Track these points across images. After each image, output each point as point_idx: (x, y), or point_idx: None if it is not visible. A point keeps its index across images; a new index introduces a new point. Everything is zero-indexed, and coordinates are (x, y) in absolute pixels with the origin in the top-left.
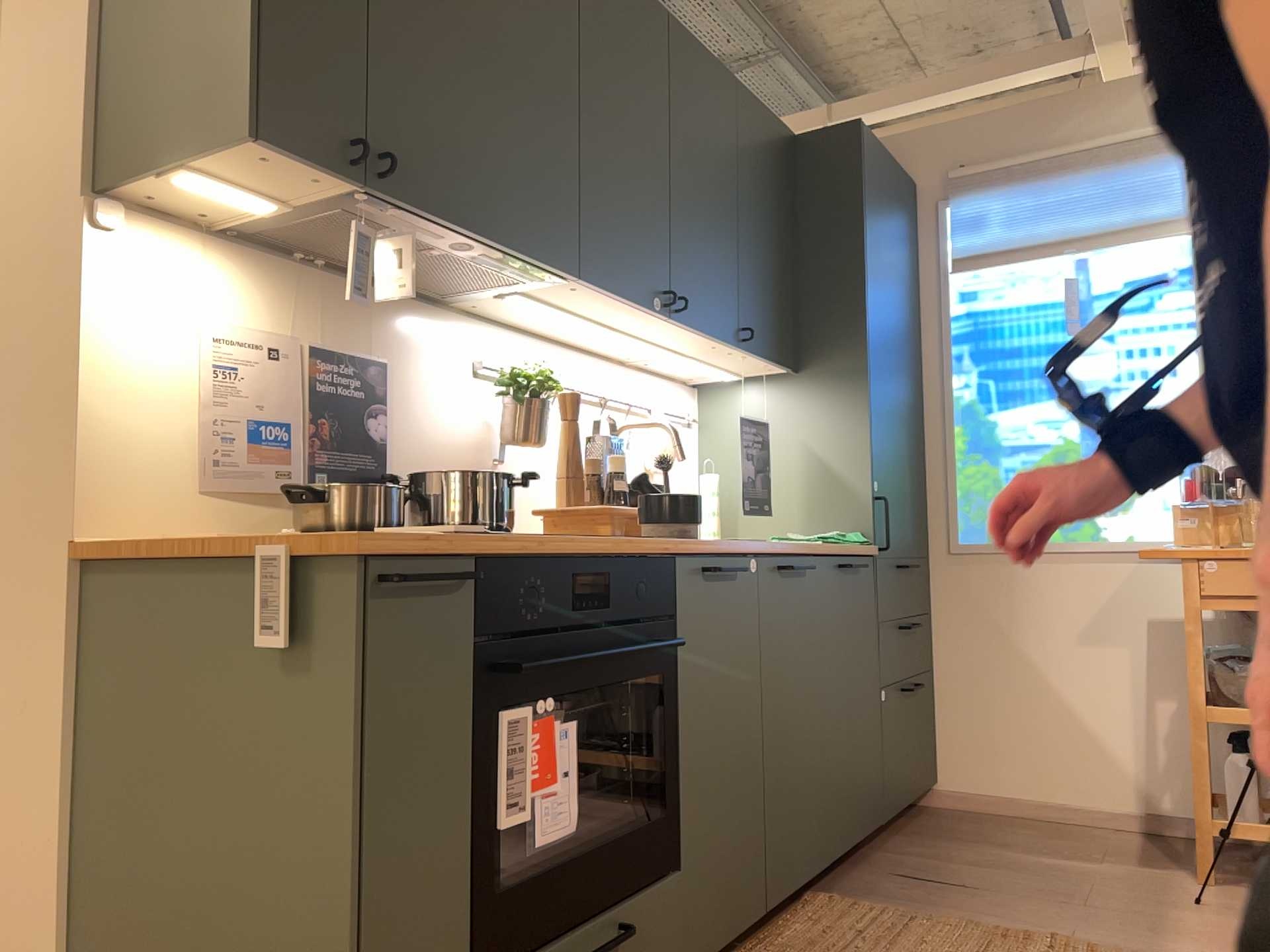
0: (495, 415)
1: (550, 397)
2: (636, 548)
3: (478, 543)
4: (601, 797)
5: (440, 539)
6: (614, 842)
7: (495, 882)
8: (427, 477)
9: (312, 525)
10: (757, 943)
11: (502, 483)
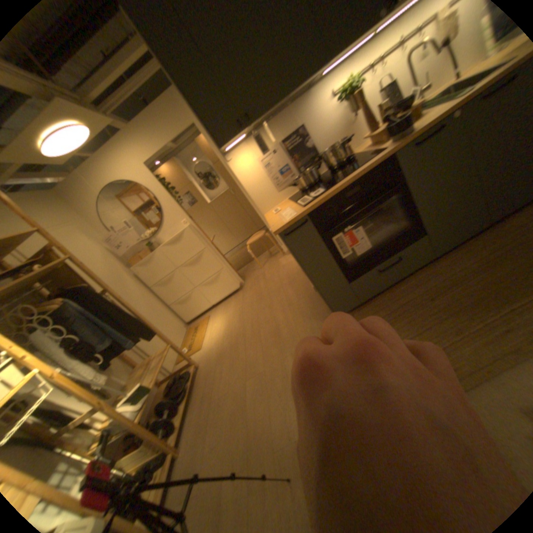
0: (347, 103)
1: (362, 81)
2: (371, 164)
3: (305, 212)
4: (388, 227)
5: (297, 214)
6: (404, 230)
7: (353, 260)
8: (322, 155)
9: (299, 187)
10: (491, 229)
11: (341, 145)
